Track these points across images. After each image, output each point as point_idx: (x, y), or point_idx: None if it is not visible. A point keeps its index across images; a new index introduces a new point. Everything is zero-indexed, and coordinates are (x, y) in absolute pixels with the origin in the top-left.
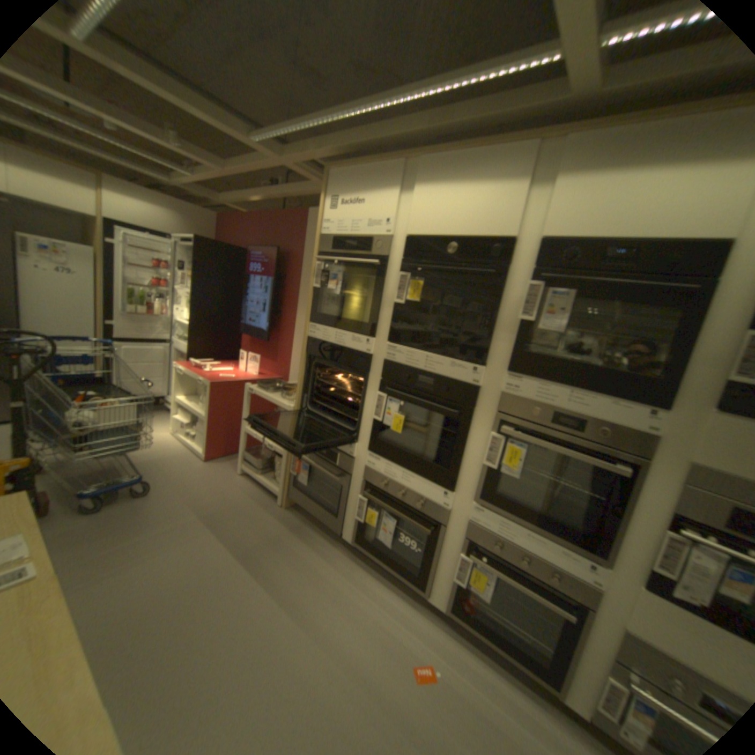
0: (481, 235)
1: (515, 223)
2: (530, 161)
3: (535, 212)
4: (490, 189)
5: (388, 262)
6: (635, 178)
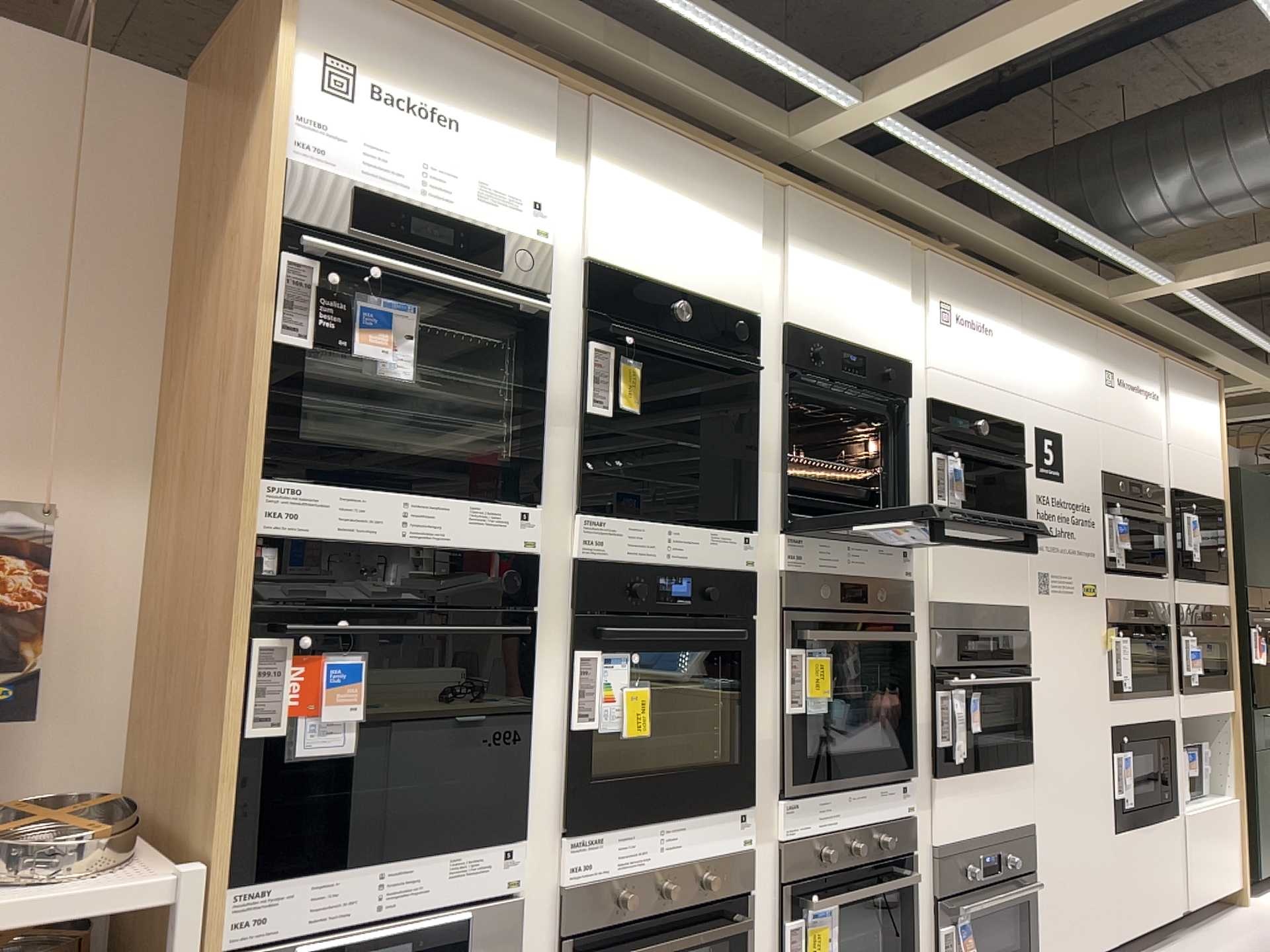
0: (716, 301)
1: (754, 295)
2: (755, 211)
3: (765, 286)
4: (718, 230)
5: (553, 312)
6: (841, 278)
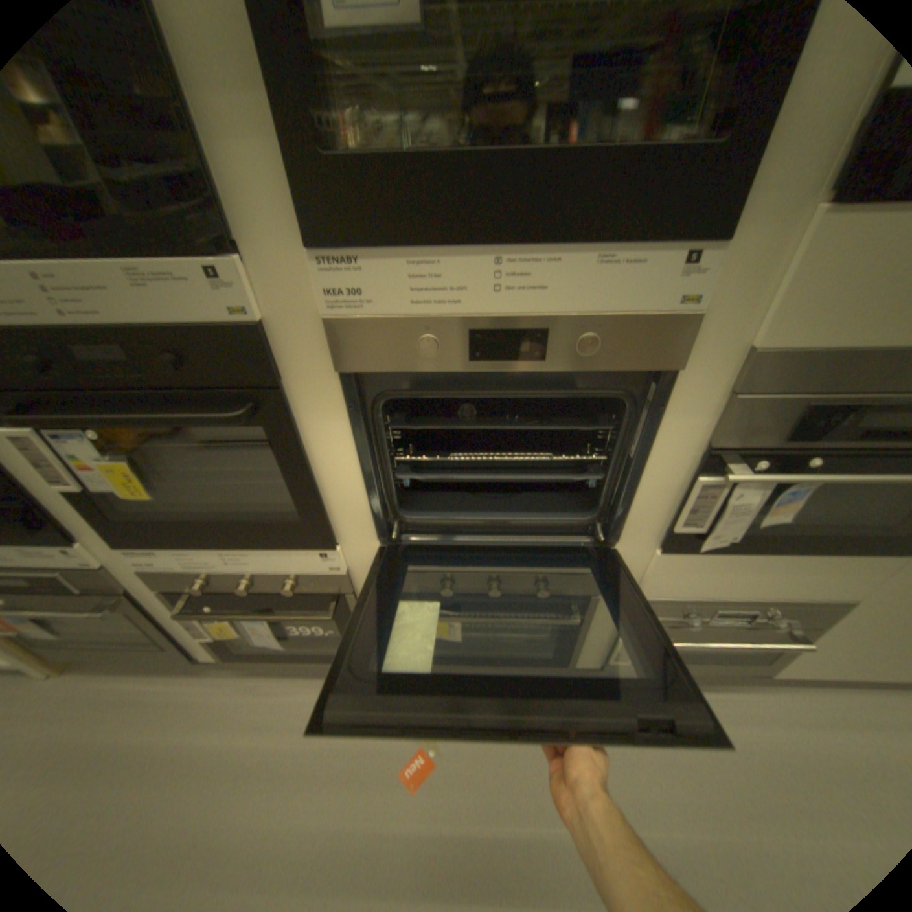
0: None
1: None
2: None
3: None
4: None
5: None
6: None
